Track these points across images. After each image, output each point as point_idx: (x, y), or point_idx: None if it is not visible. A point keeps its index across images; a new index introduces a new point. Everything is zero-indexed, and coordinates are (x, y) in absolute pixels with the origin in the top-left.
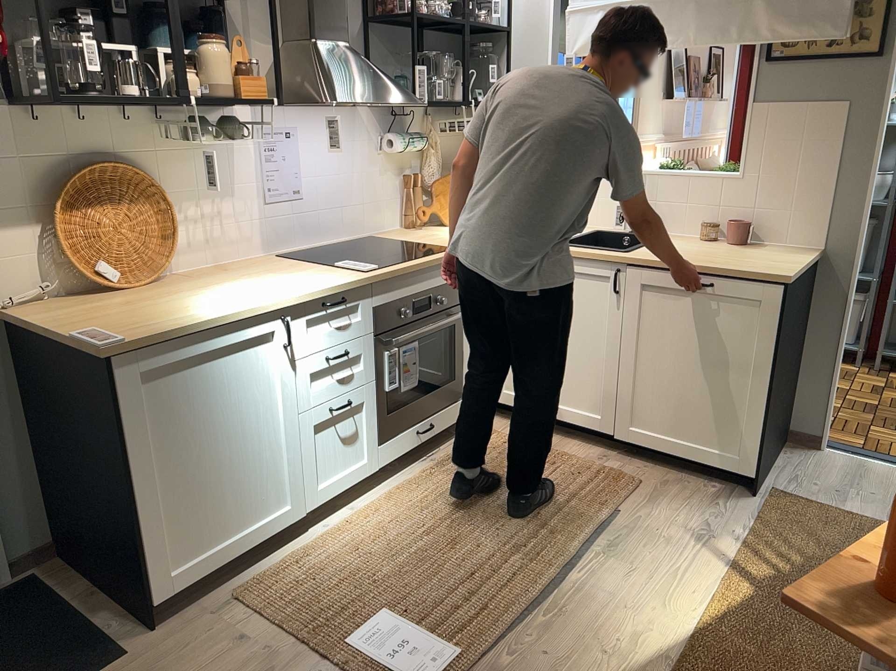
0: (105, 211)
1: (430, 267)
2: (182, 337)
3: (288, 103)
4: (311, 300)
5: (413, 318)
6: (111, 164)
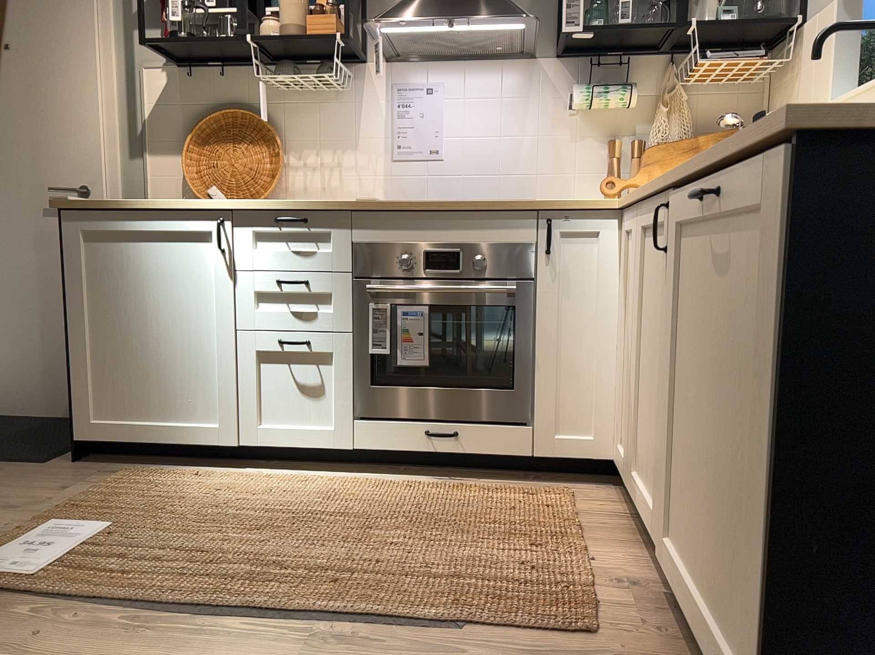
0: (227, 147)
1: (459, 212)
2: (117, 211)
3: (446, 62)
4: (260, 211)
5: (424, 274)
6: (235, 110)
